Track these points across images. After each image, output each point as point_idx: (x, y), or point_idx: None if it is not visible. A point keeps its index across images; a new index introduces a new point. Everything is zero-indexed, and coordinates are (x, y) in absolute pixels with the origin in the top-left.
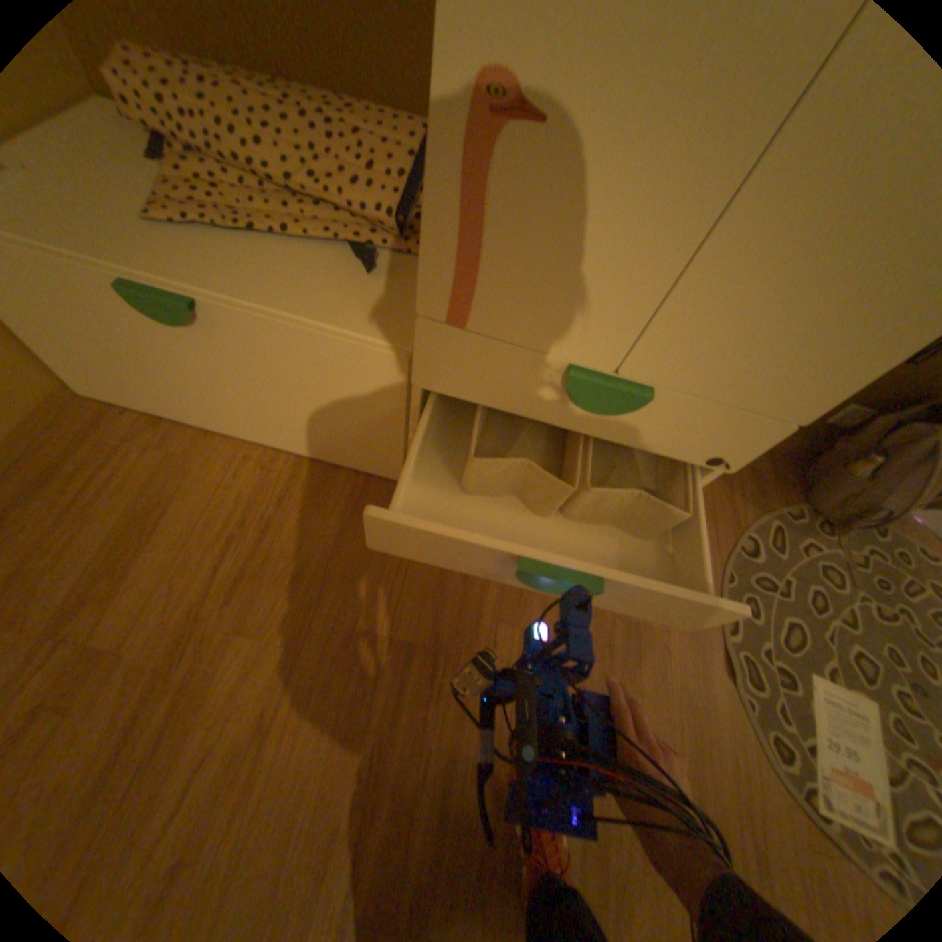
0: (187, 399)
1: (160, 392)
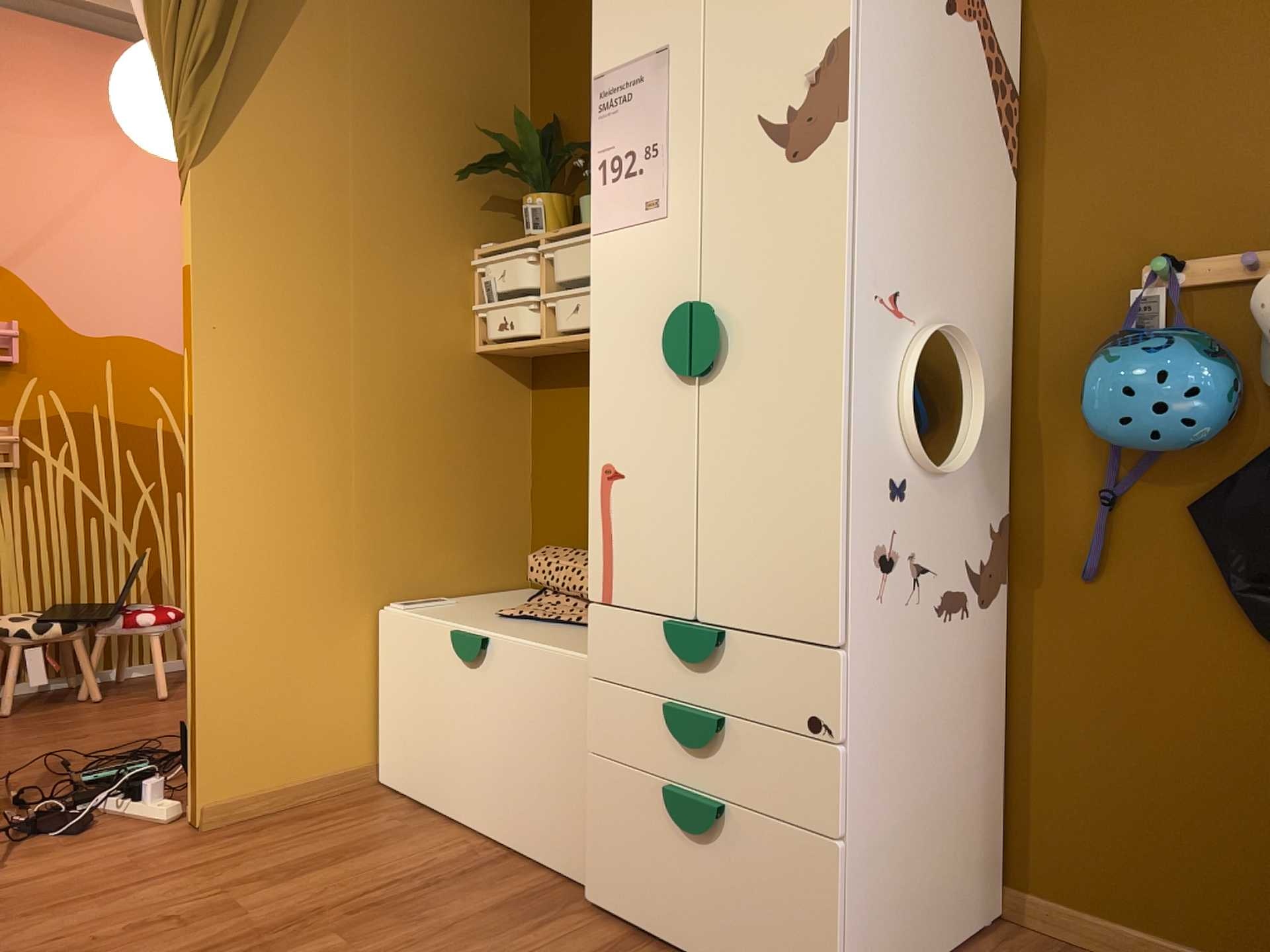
0: (448, 767)
1: (433, 761)
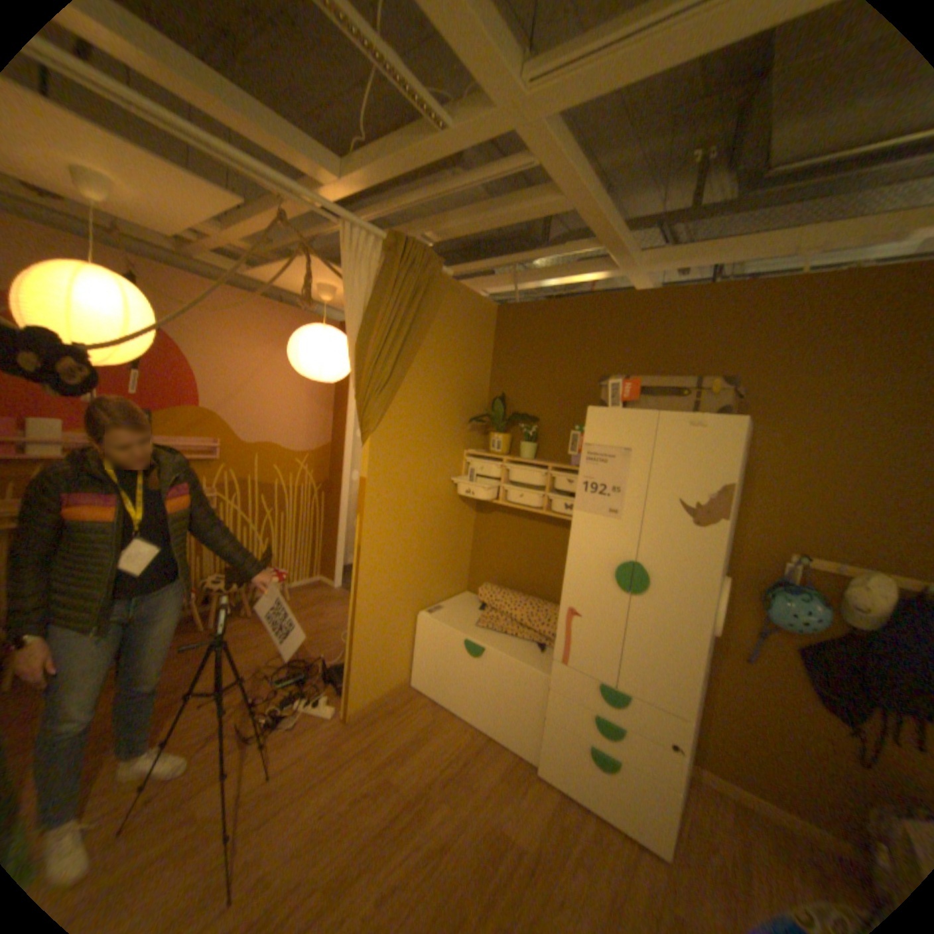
0: (457, 694)
1: (448, 689)
